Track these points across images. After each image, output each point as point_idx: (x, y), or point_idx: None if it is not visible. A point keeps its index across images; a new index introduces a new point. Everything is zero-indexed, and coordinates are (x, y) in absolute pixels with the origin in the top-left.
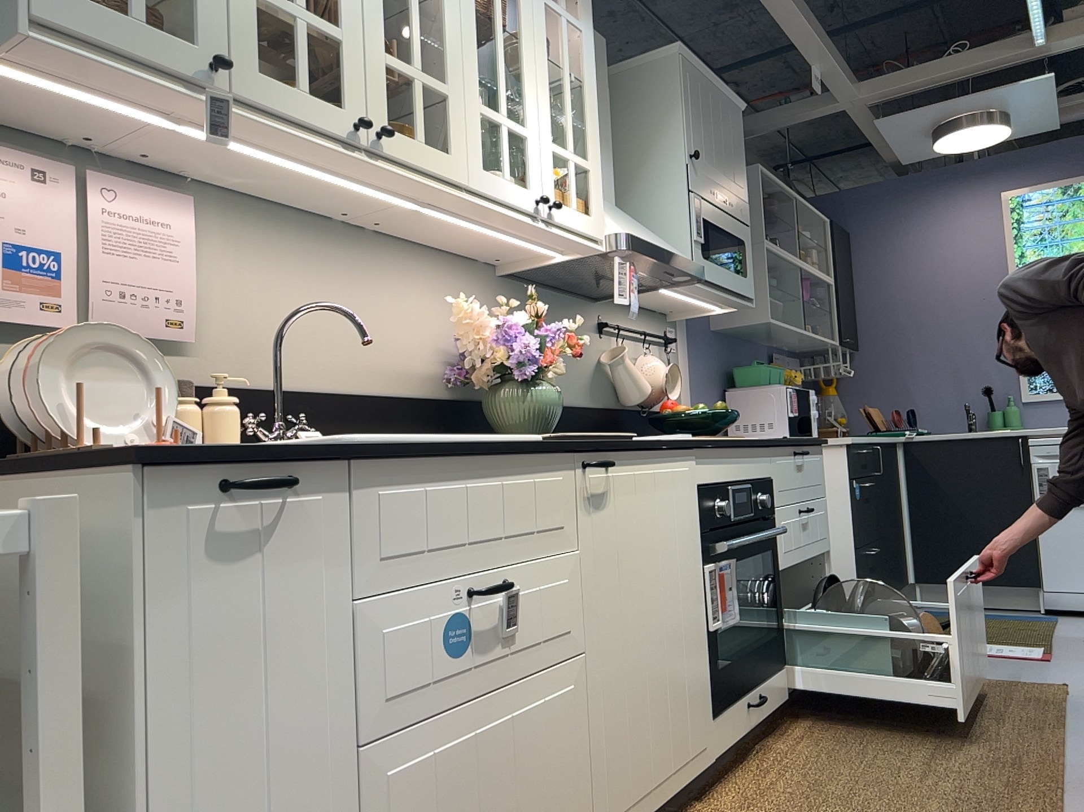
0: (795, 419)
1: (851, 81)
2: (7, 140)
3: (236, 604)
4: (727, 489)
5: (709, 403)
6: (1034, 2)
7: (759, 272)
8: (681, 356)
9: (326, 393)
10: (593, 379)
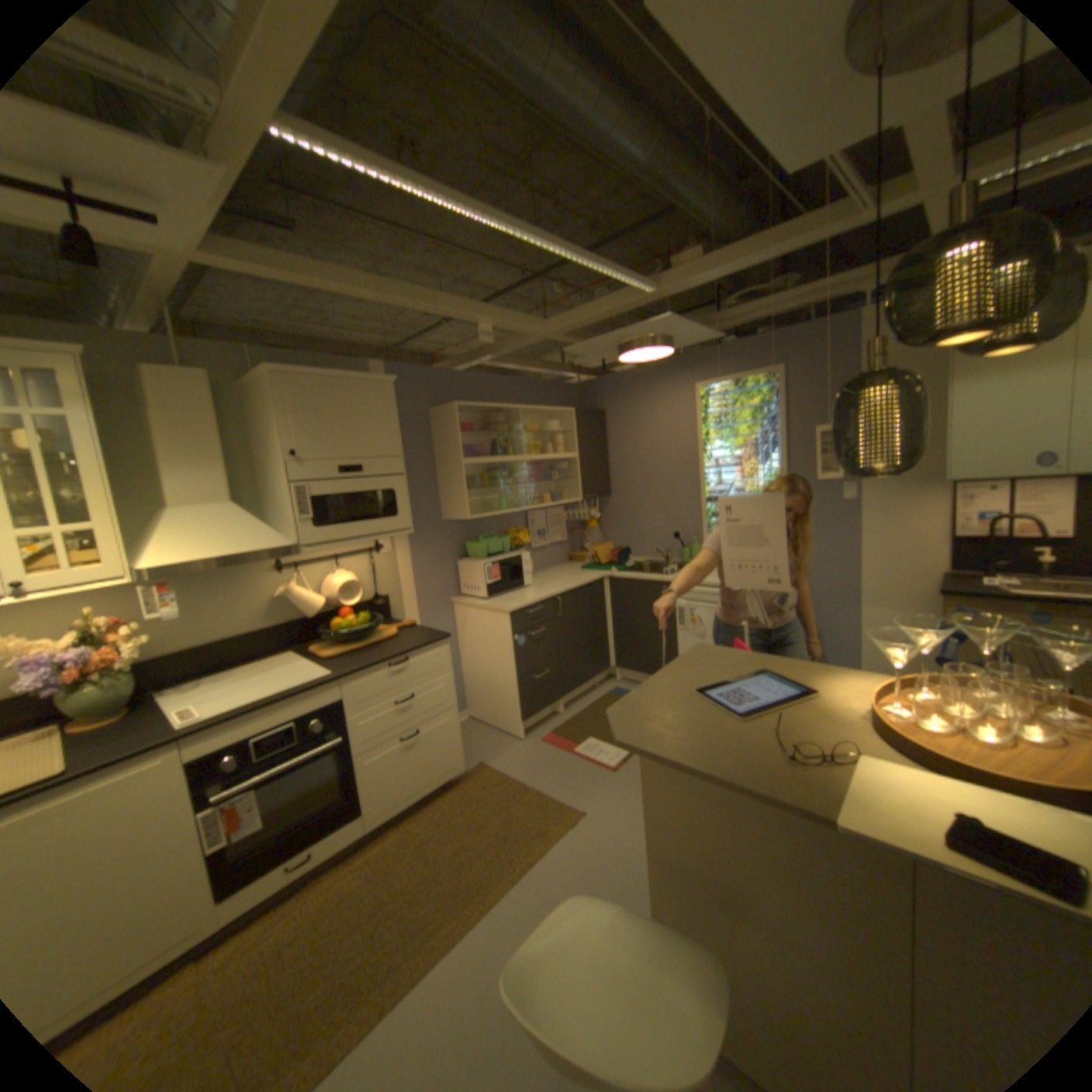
0: (492, 584)
1: (530, 322)
2: None
3: None
4: (248, 742)
5: (436, 573)
6: (612, 268)
7: (460, 483)
8: (395, 552)
9: None
10: (266, 607)
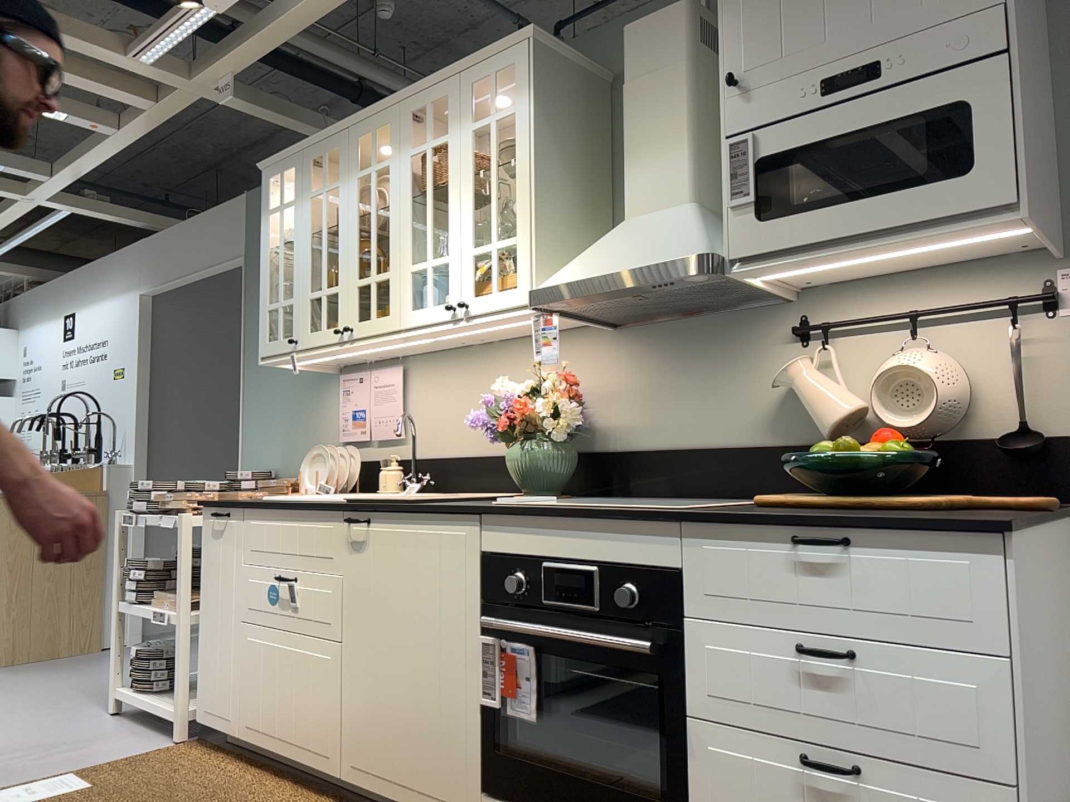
0: None
1: None
2: (358, 368)
3: (217, 553)
4: (543, 566)
5: None
6: None
7: None
8: None
9: (463, 457)
10: (773, 408)
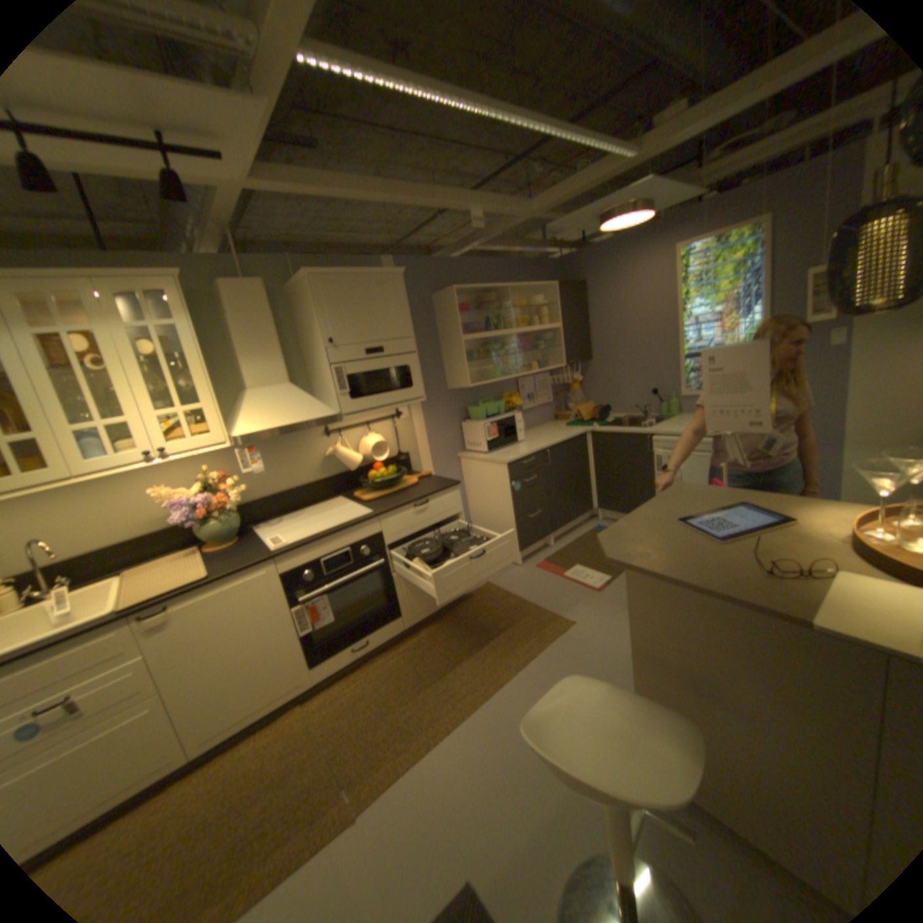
0: (491, 440)
1: (517, 203)
2: None
3: None
4: (320, 560)
5: (445, 433)
6: (595, 137)
7: (461, 356)
8: (412, 417)
9: (96, 549)
10: (322, 463)
